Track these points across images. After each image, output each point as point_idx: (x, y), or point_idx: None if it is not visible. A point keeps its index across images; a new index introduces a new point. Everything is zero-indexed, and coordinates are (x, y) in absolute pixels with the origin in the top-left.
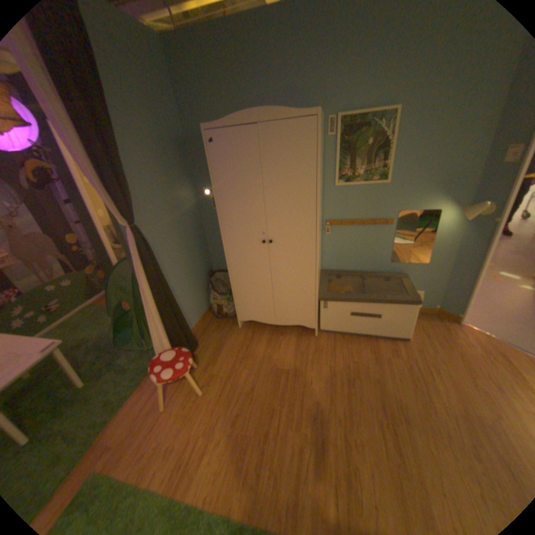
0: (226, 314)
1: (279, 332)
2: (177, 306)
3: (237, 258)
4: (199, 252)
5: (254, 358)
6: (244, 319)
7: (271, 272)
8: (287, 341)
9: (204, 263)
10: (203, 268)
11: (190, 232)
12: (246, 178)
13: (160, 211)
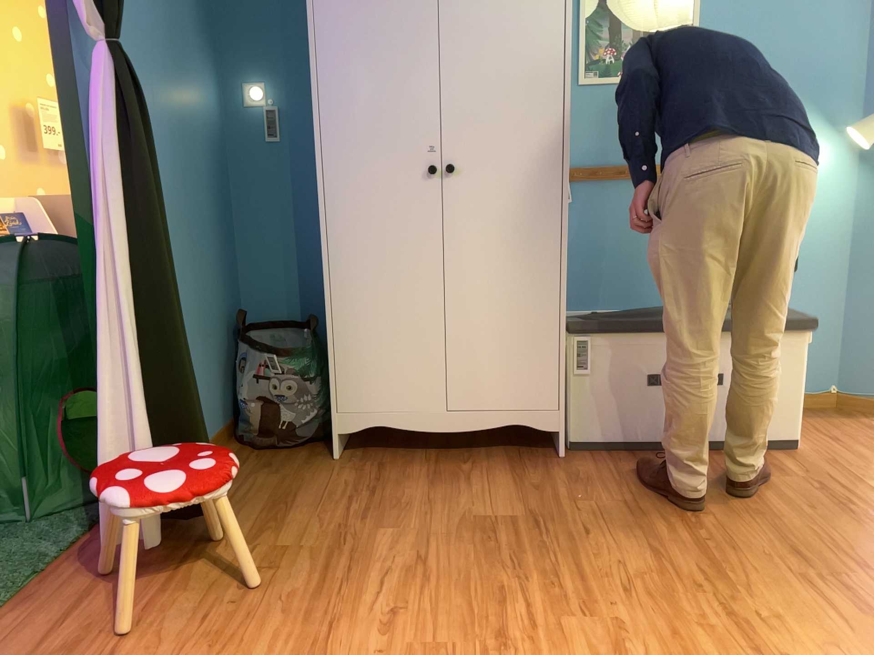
0: (292, 427)
1: (458, 459)
2: (182, 327)
3: (353, 224)
4: (220, 251)
5: (403, 506)
6: (354, 426)
7: (444, 266)
8: (488, 472)
9: (227, 289)
10: (225, 302)
11: (206, 183)
12: (400, 5)
13: (155, 81)
